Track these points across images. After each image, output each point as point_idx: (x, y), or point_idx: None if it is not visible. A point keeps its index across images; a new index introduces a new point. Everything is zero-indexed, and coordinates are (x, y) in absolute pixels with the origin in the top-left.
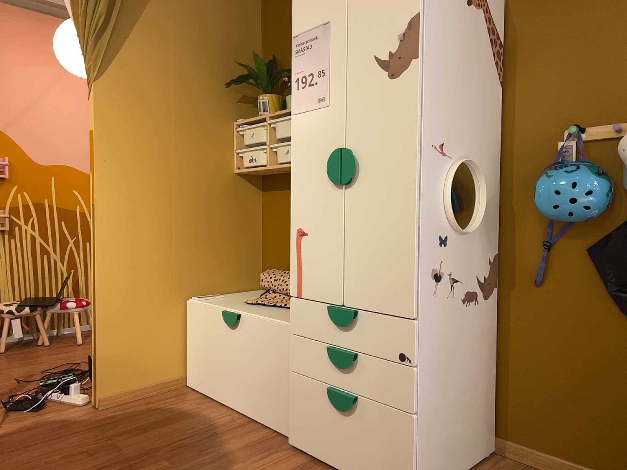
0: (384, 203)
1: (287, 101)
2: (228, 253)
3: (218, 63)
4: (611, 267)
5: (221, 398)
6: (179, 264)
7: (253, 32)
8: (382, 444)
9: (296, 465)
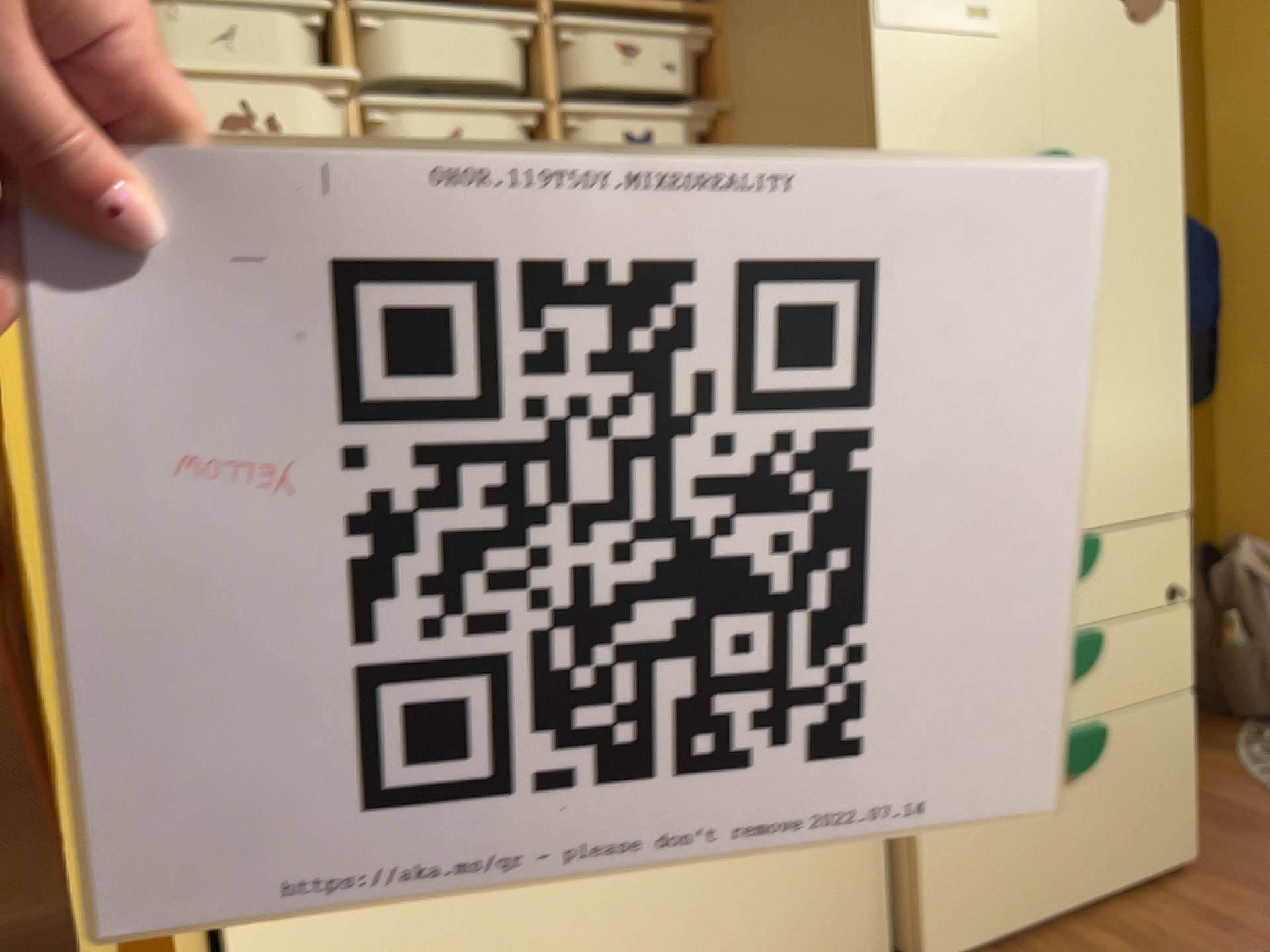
0: (1136, 288)
1: None
2: None
3: None
4: None
5: None
6: None
7: None
8: (1150, 782)
9: None
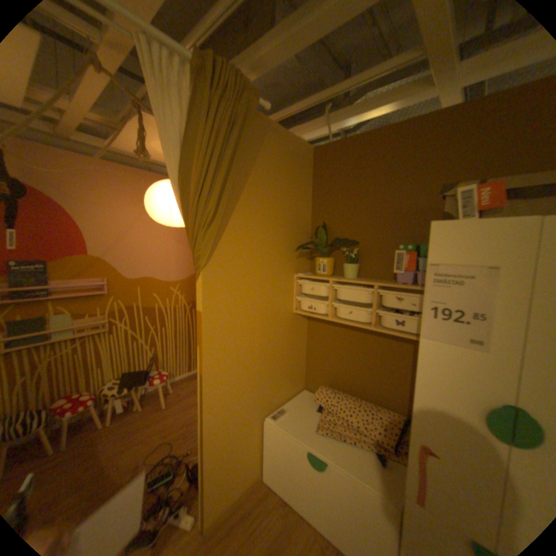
0: None
1: (345, 267)
2: (288, 372)
3: (286, 231)
4: None
5: (302, 512)
6: (259, 395)
7: (306, 201)
8: None
9: None
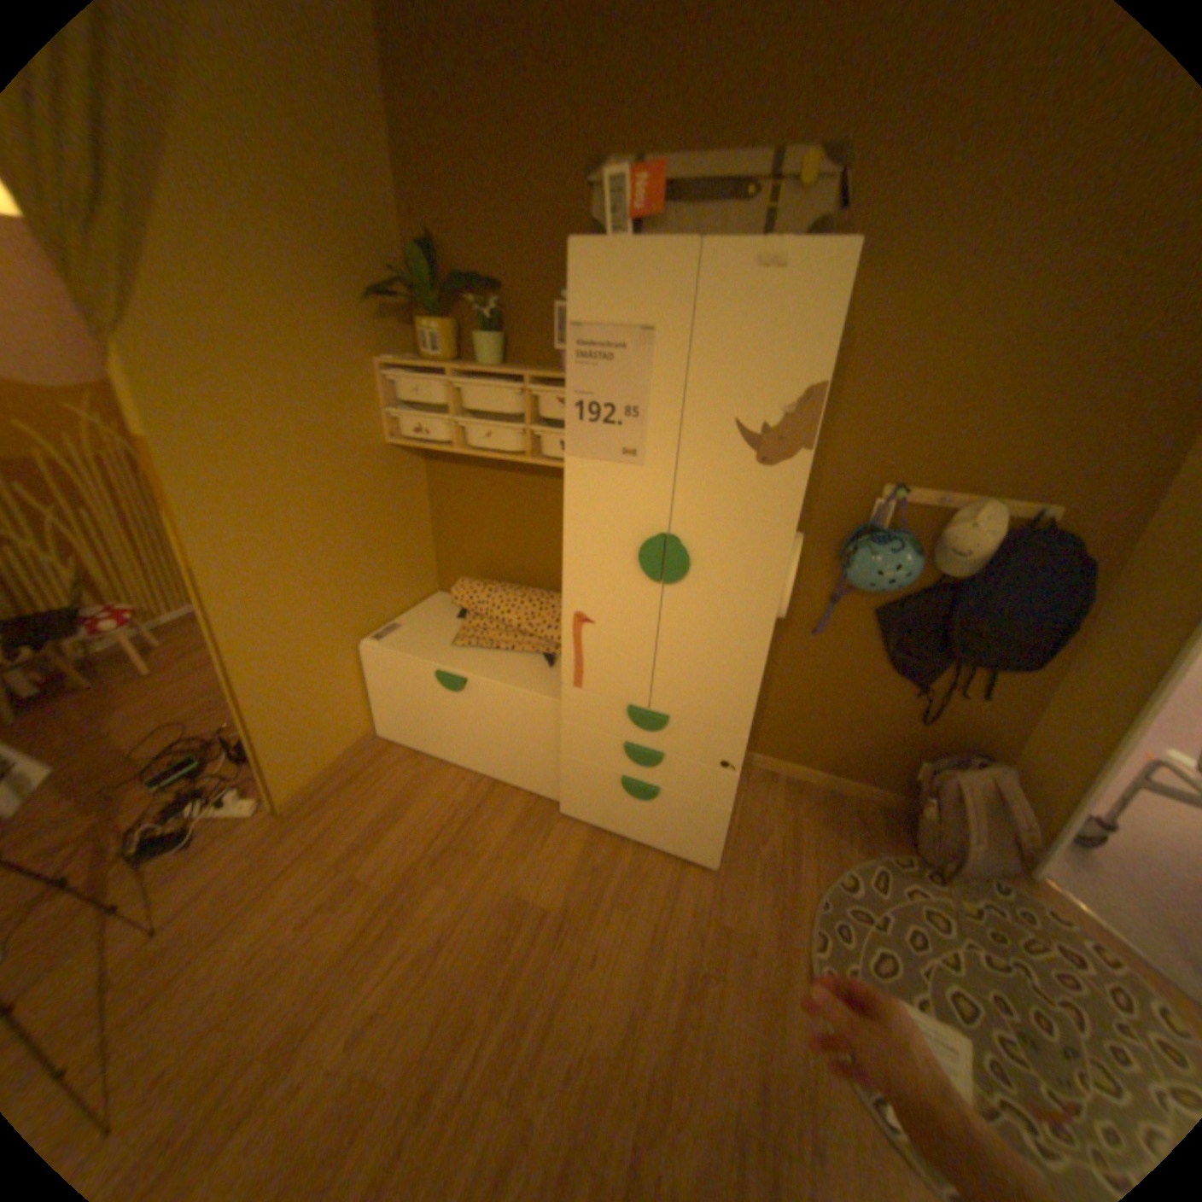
0: (723, 617)
1: (476, 342)
2: (397, 561)
3: (333, 248)
4: (896, 632)
5: (443, 756)
6: (340, 603)
7: (378, 169)
8: (687, 826)
9: (582, 841)
